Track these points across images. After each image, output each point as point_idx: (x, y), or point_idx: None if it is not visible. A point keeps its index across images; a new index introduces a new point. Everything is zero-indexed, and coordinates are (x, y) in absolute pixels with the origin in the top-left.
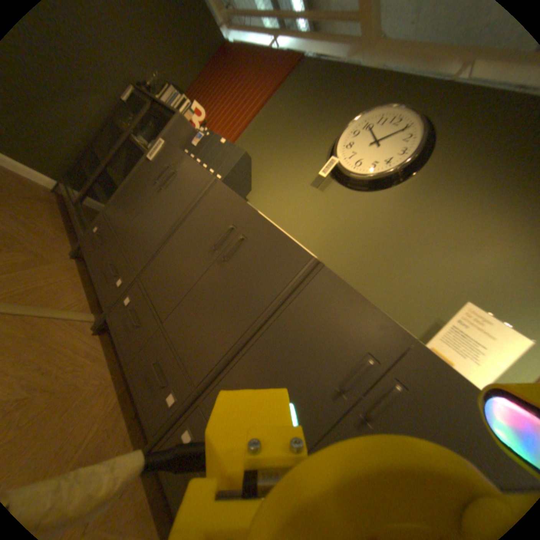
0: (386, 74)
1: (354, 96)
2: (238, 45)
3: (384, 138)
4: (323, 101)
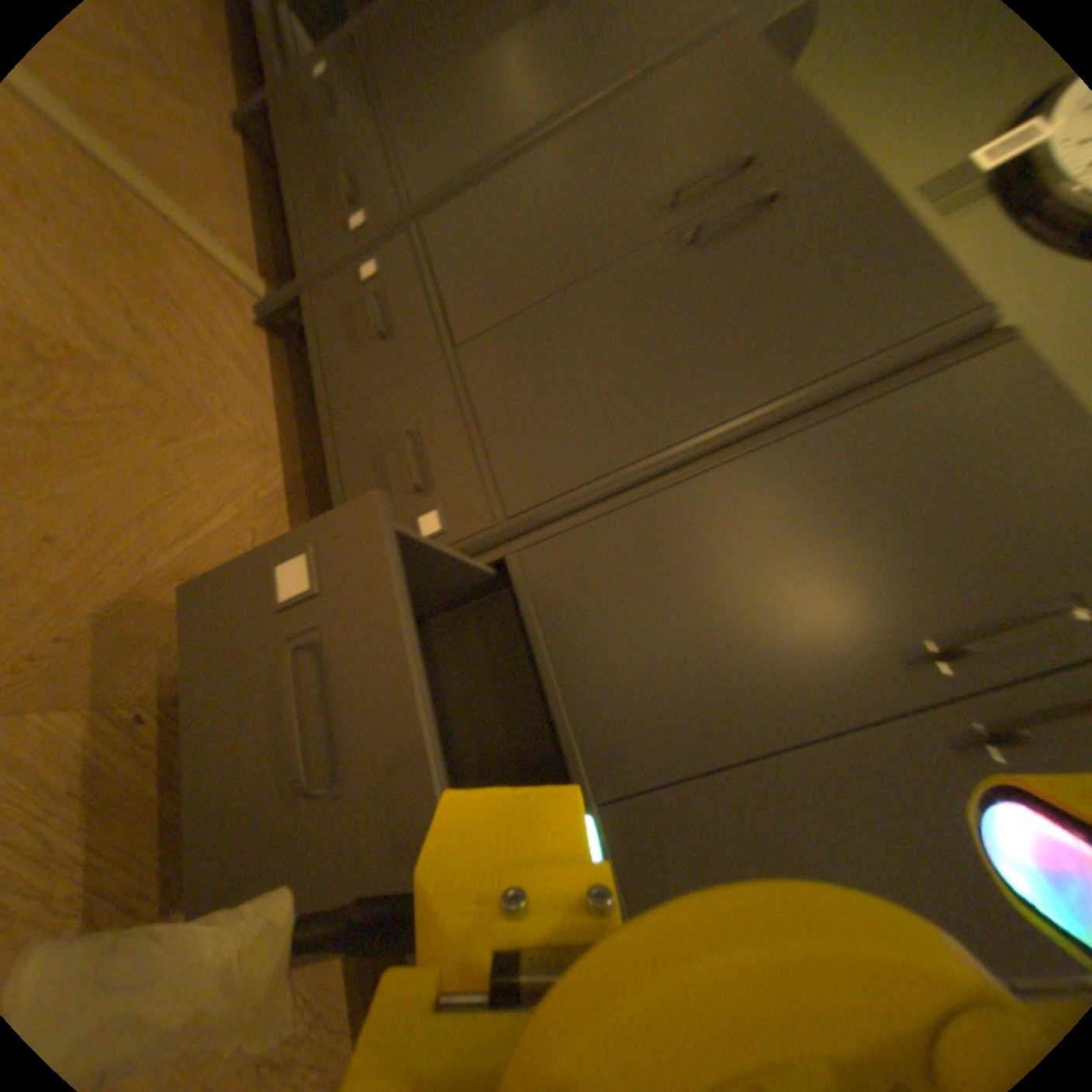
0: None
1: None
2: None
3: None
4: None
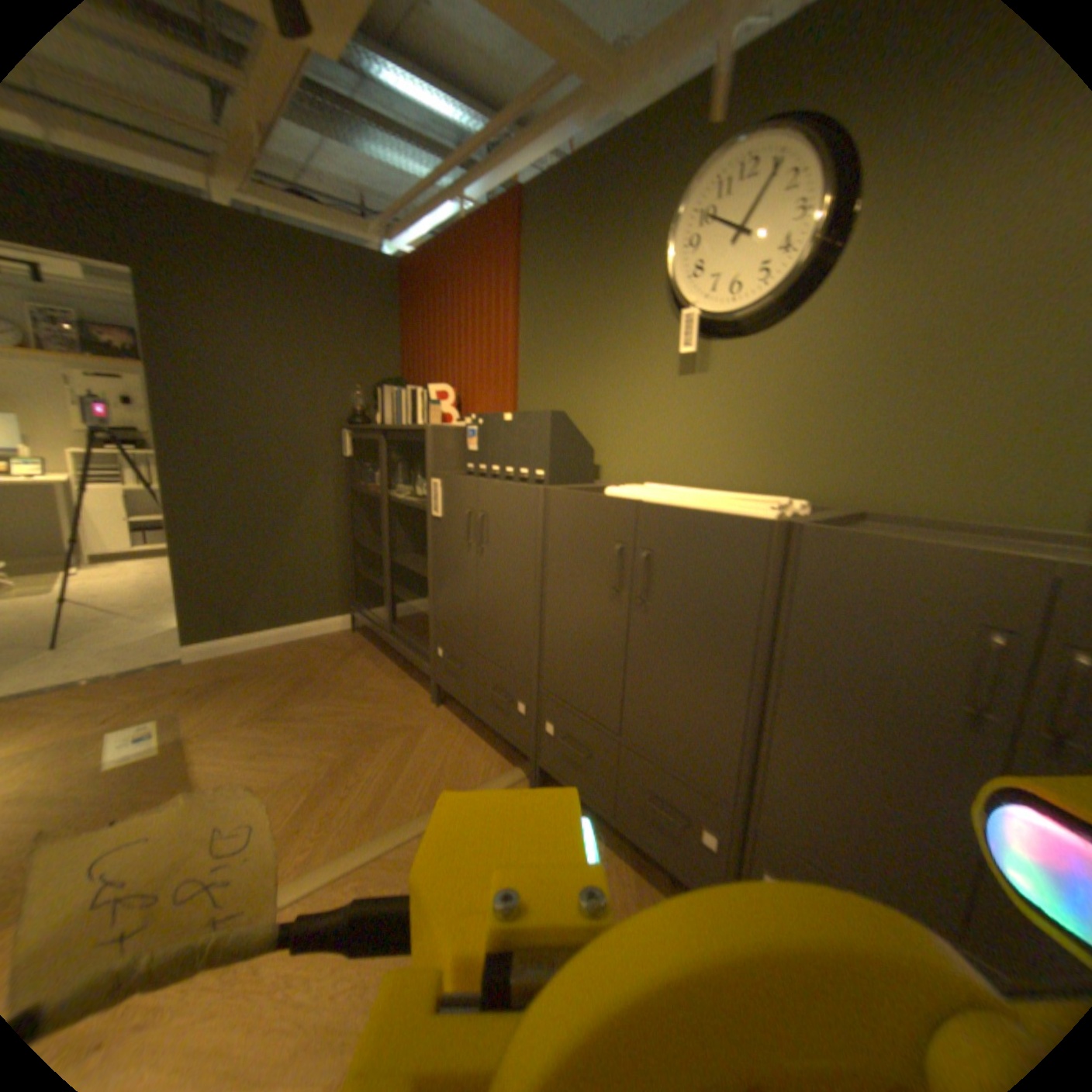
0: (675, 101)
1: (647, 180)
2: (416, 242)
3: (752, 212)
4: (602, 229)
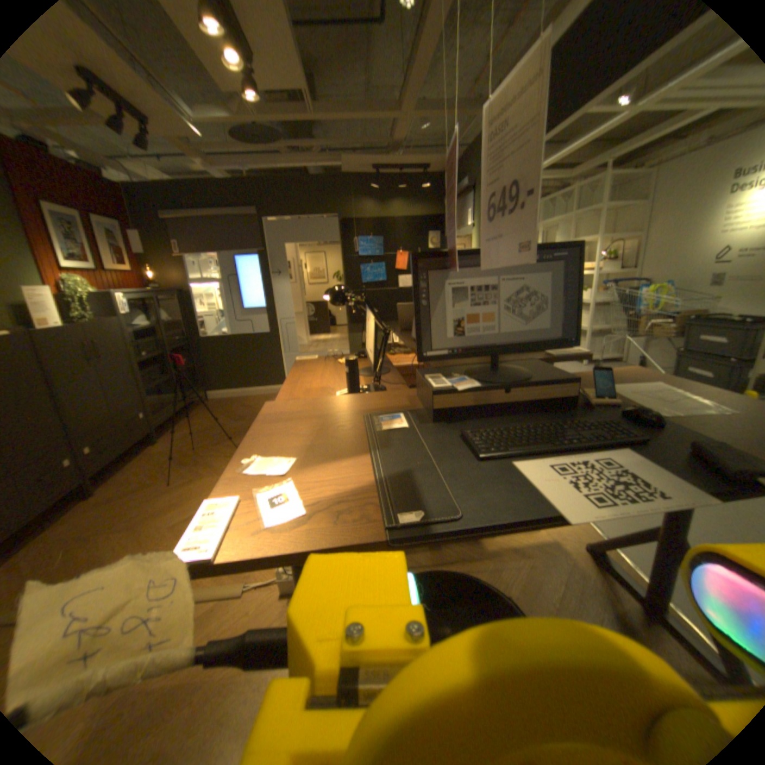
0: None
1: None
2: None
3: None
4: None
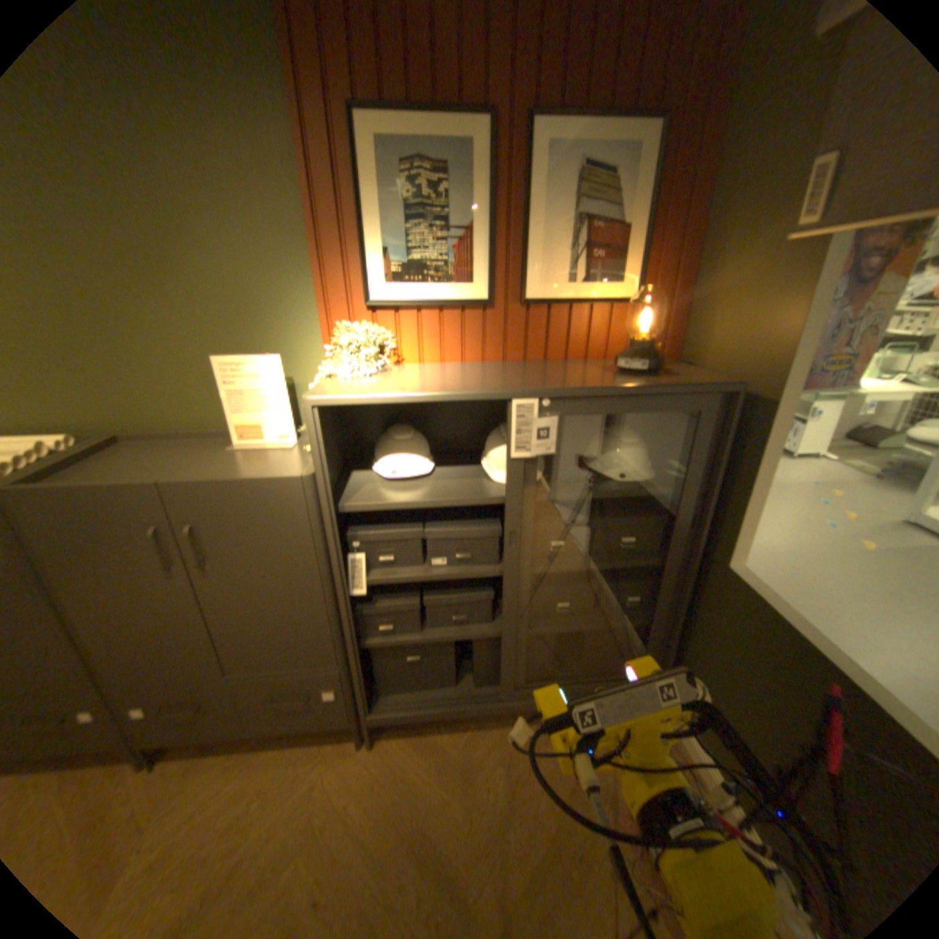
0: None
1: None
2: None
3: None
4: None
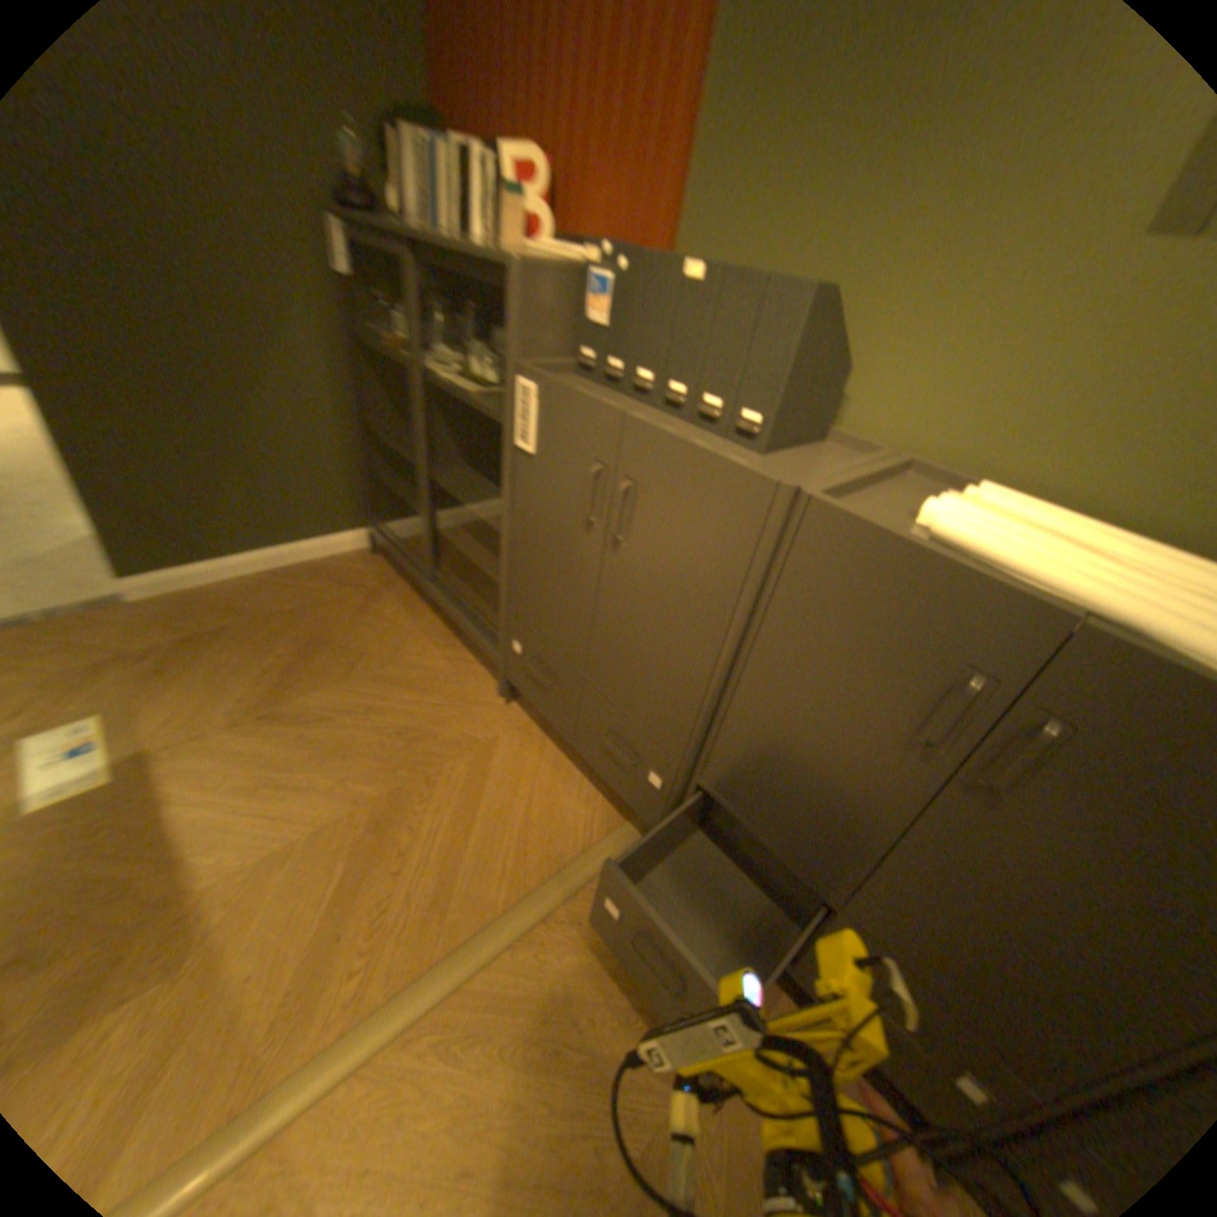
0: None
1: None
2: None
3: None
4: None
